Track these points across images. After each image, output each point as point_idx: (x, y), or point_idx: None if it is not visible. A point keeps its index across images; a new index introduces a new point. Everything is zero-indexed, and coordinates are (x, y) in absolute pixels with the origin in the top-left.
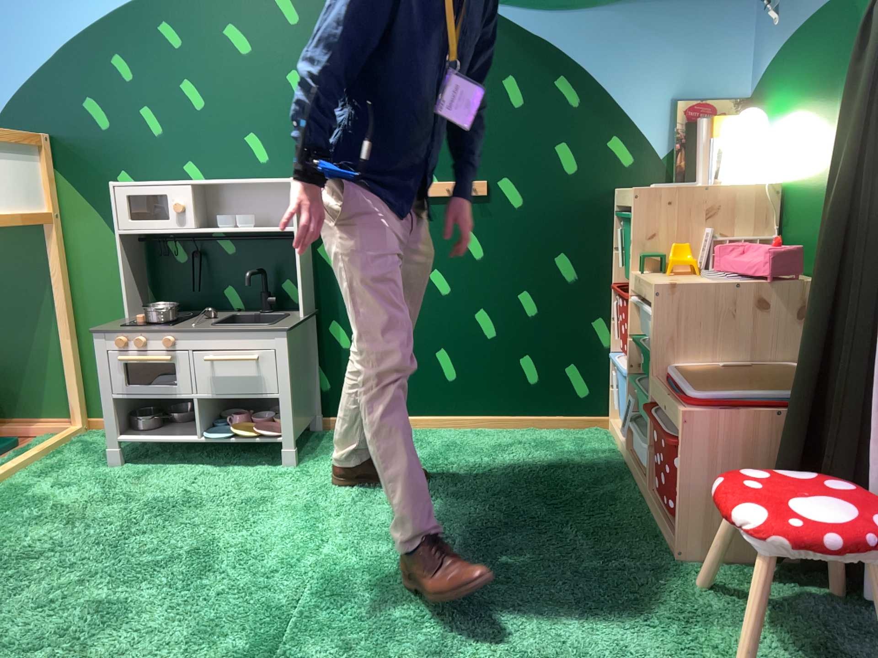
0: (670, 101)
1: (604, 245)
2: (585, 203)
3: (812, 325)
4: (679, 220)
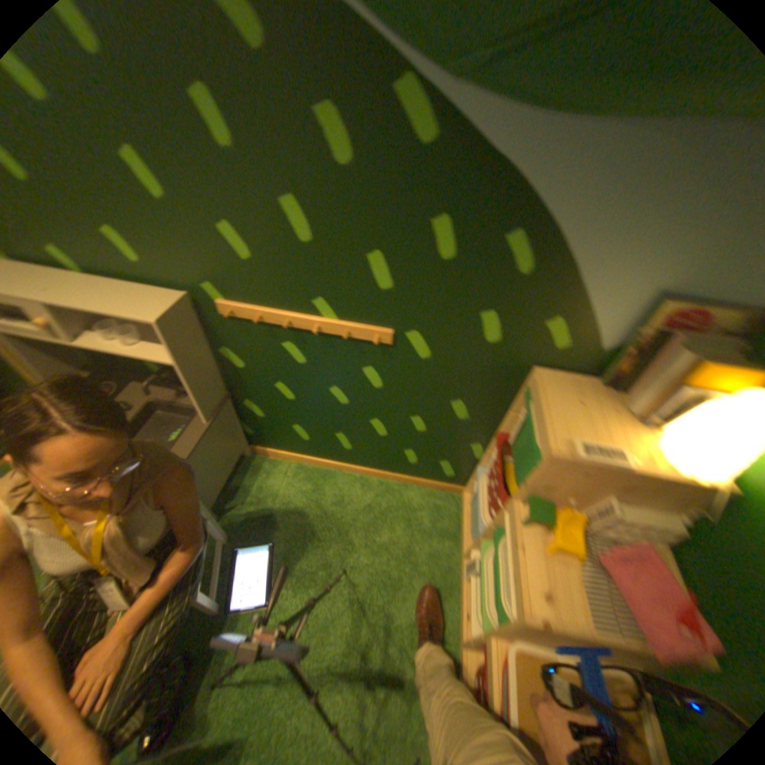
0: (662, 296)
1: (504, 406)
2: (499, 372)
3: None
4: (591, 490)
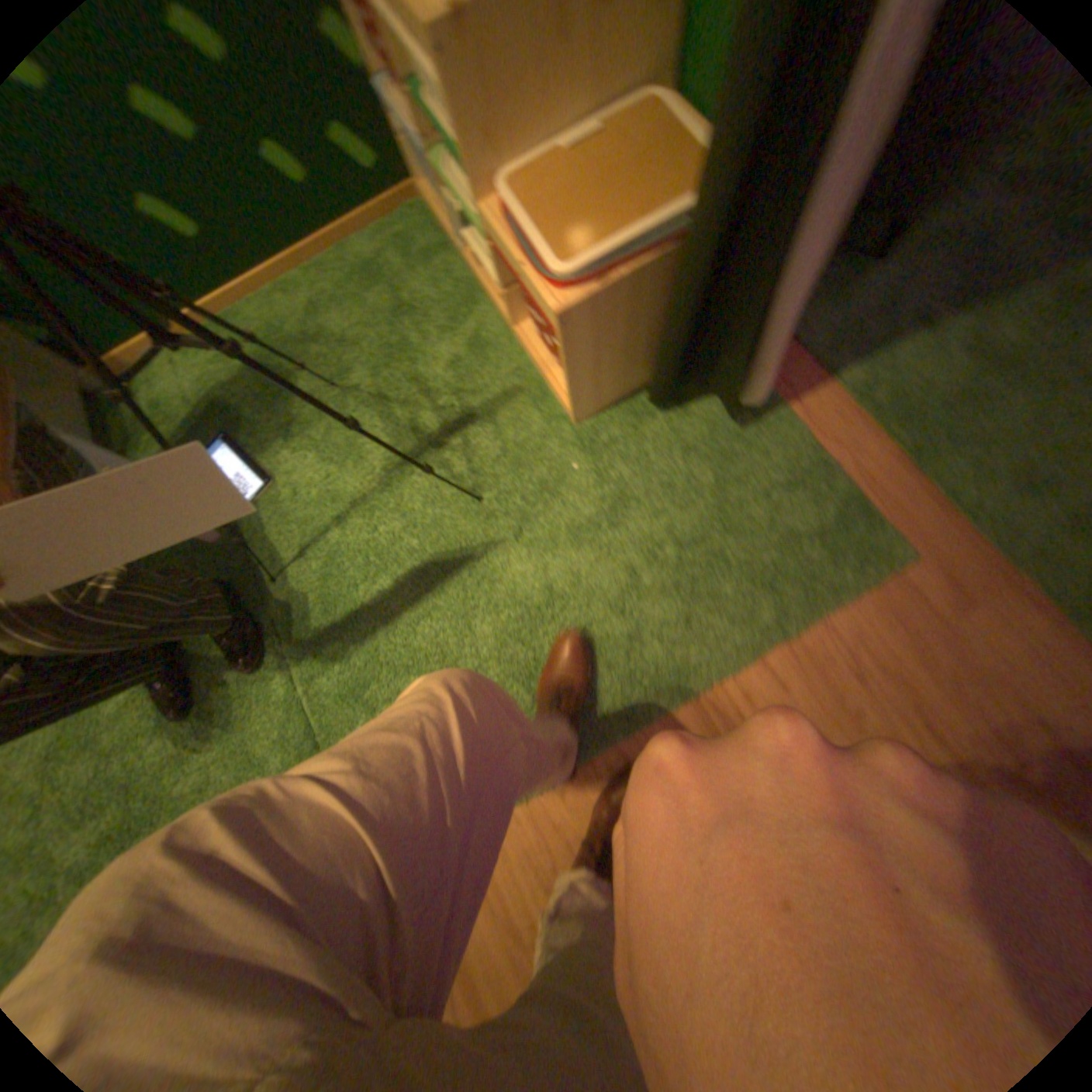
0: None
1: None
2: None
3: (719, 125)
4: None
